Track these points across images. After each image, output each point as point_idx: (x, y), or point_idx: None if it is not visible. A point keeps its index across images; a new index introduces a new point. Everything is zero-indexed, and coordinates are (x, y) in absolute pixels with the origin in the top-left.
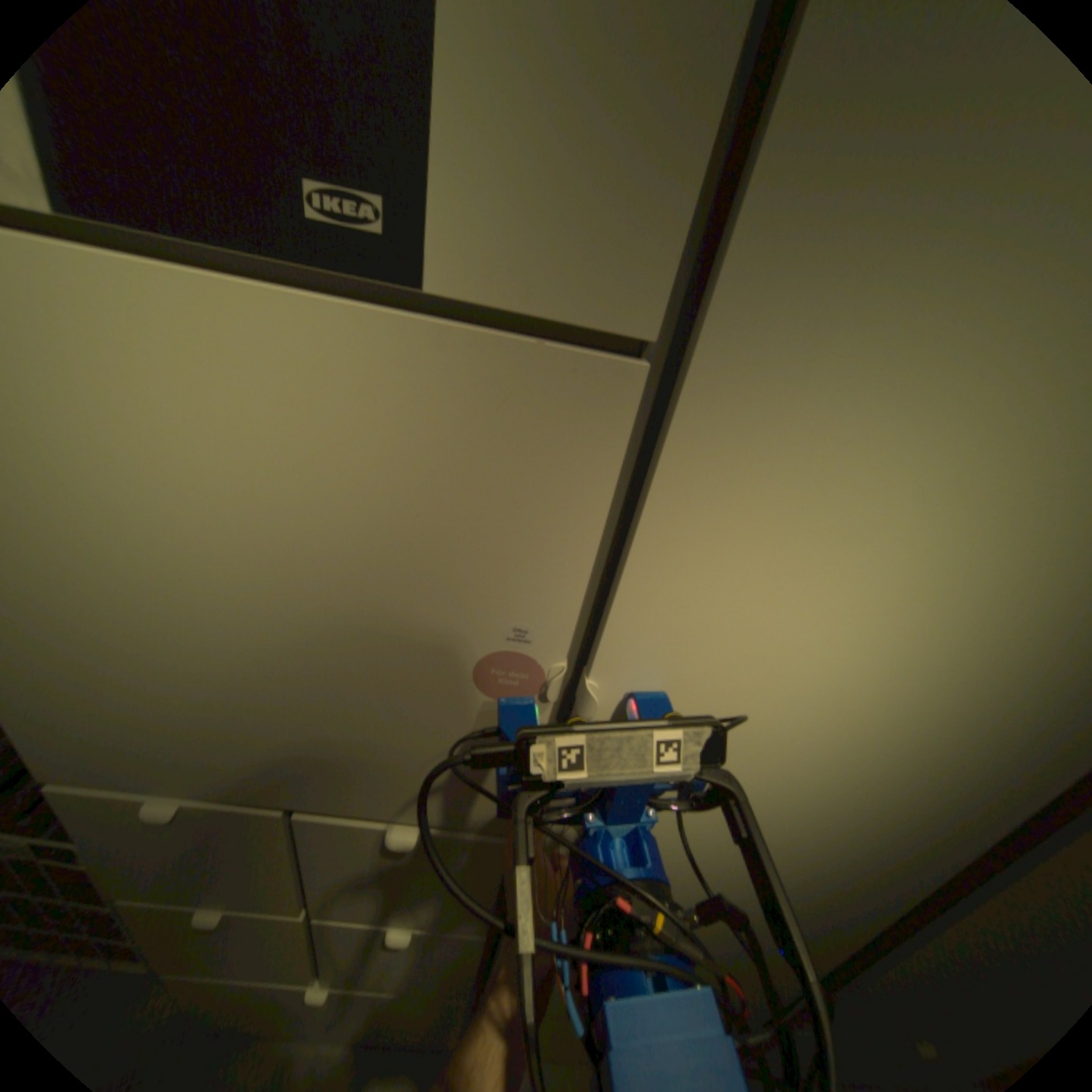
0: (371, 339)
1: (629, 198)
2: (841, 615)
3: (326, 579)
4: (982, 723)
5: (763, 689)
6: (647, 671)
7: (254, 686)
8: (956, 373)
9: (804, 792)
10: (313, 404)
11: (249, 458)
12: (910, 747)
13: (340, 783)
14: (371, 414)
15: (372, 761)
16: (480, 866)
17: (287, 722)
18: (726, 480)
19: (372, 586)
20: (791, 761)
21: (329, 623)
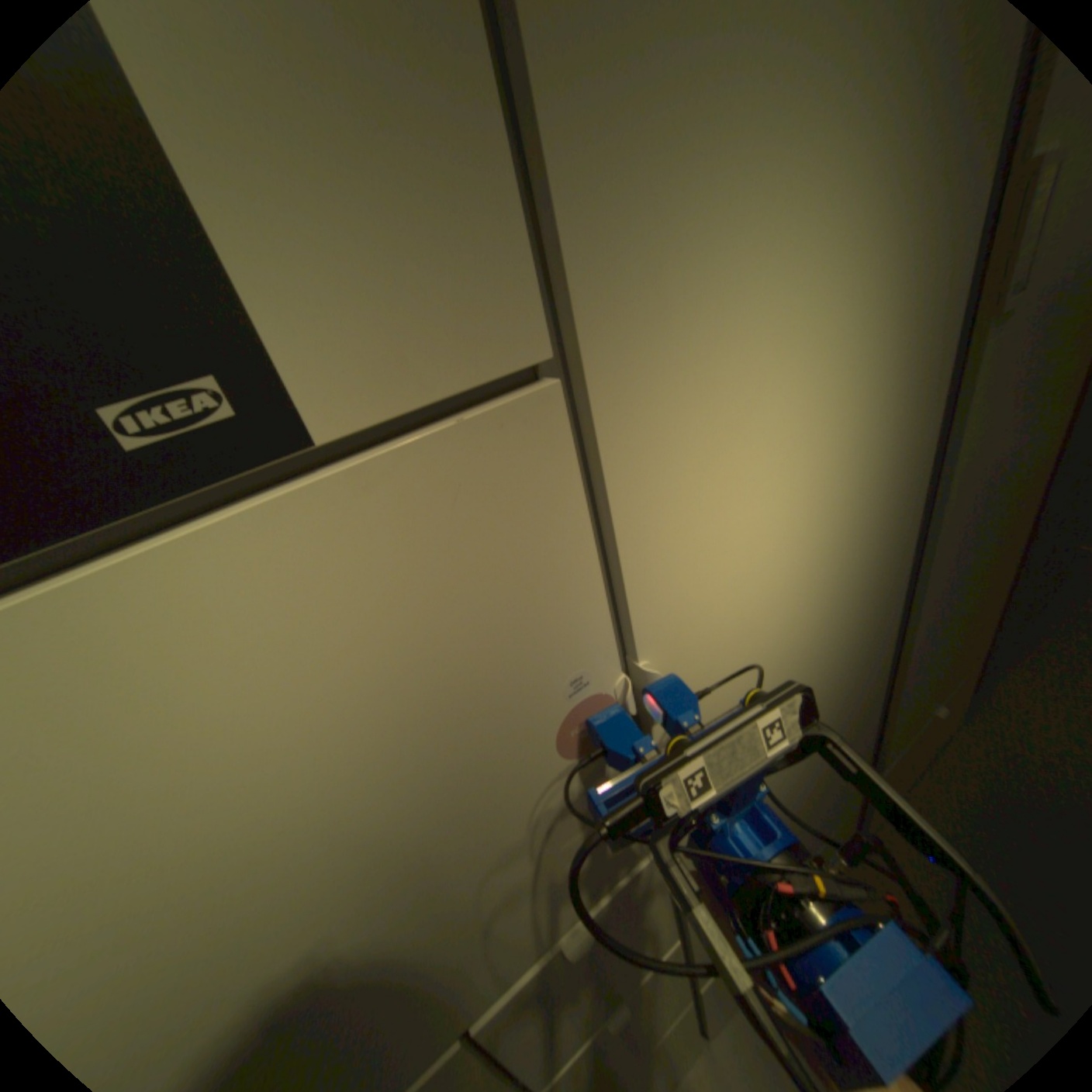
0: (281, 534)
1: (459, 247)
2: (770, 480)
3: (370, 799)
4: (871, 485)
5: (752, 573)
6: (676, 629)
7: (355, 967)
8: (751, 257)
9: (808, 621)
10: (253, 645)
11: (208, 759)
12: (845, 535)
13: (492, 960)
14: (326, 607)
15: (510, 912)
16: (642, 896)
17: (410, 963)
18: (654, 438)
19: (420, 764)
20: (792, 607)
21: (398, 835)
